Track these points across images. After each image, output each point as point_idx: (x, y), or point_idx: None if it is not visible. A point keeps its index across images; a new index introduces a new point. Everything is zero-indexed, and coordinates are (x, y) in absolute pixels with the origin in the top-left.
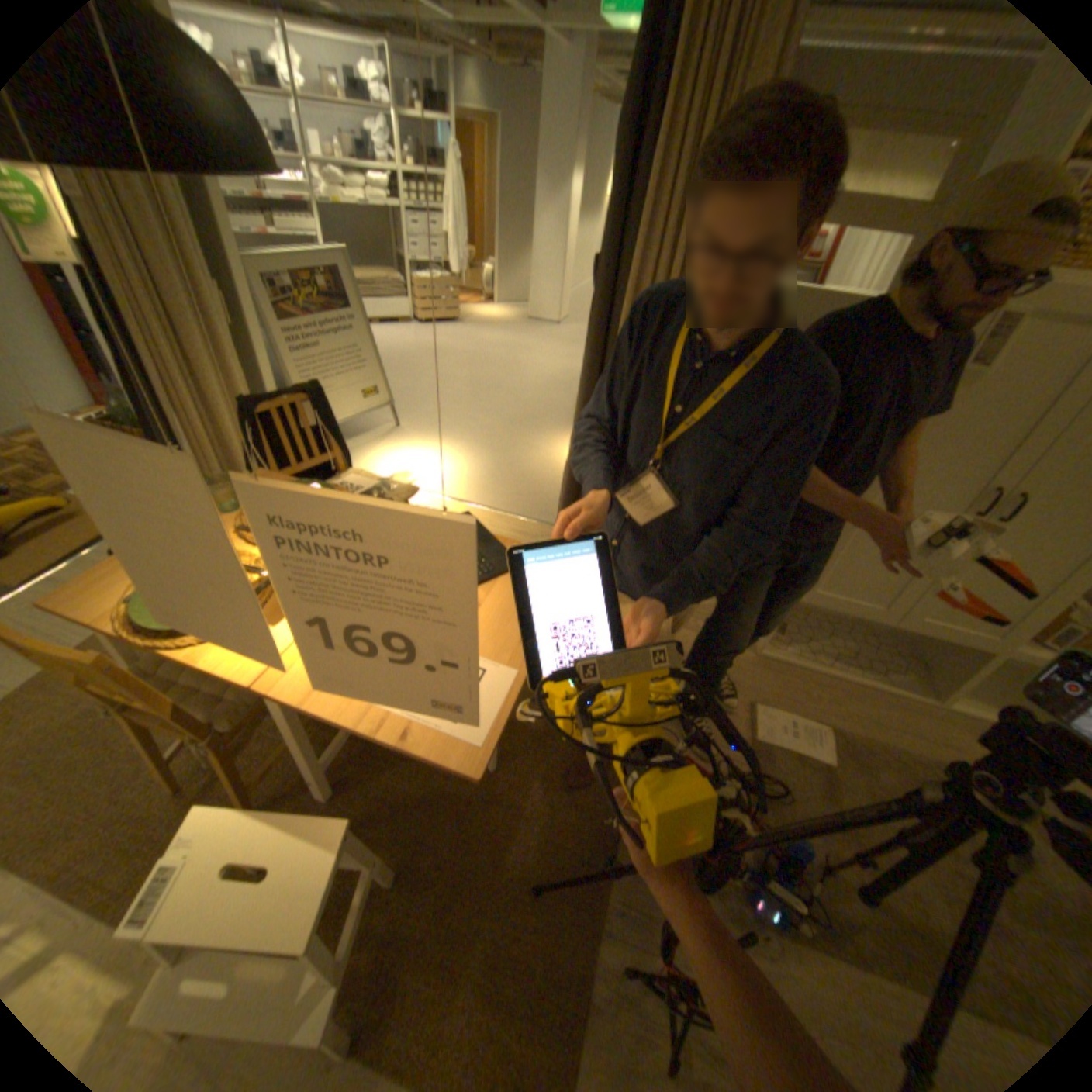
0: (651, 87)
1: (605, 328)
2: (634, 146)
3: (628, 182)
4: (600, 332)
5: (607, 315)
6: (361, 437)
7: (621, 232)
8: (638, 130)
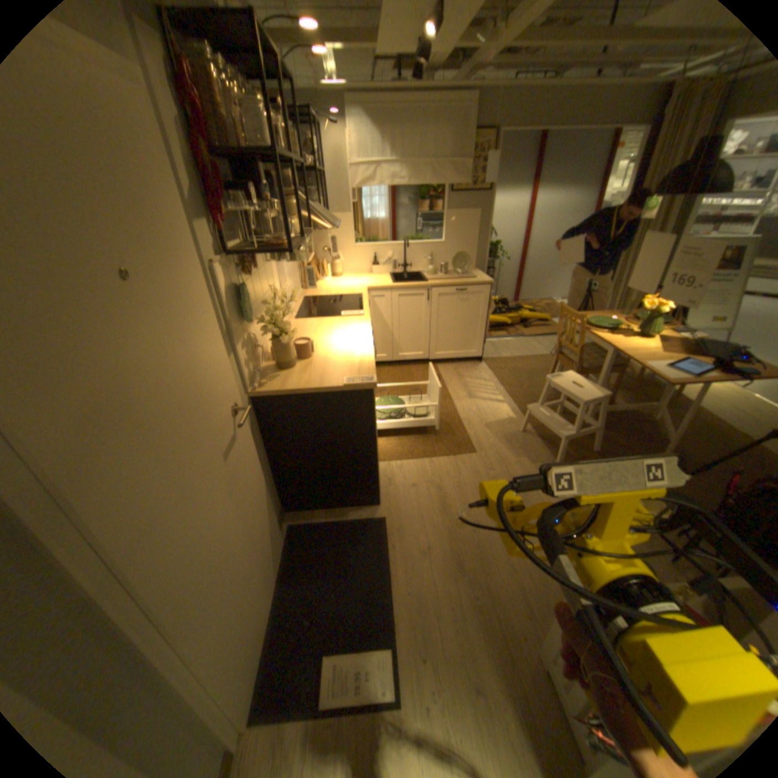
0: None
1: None
2: None
3: None
4: None
5: None
6: None
7: None
8: None
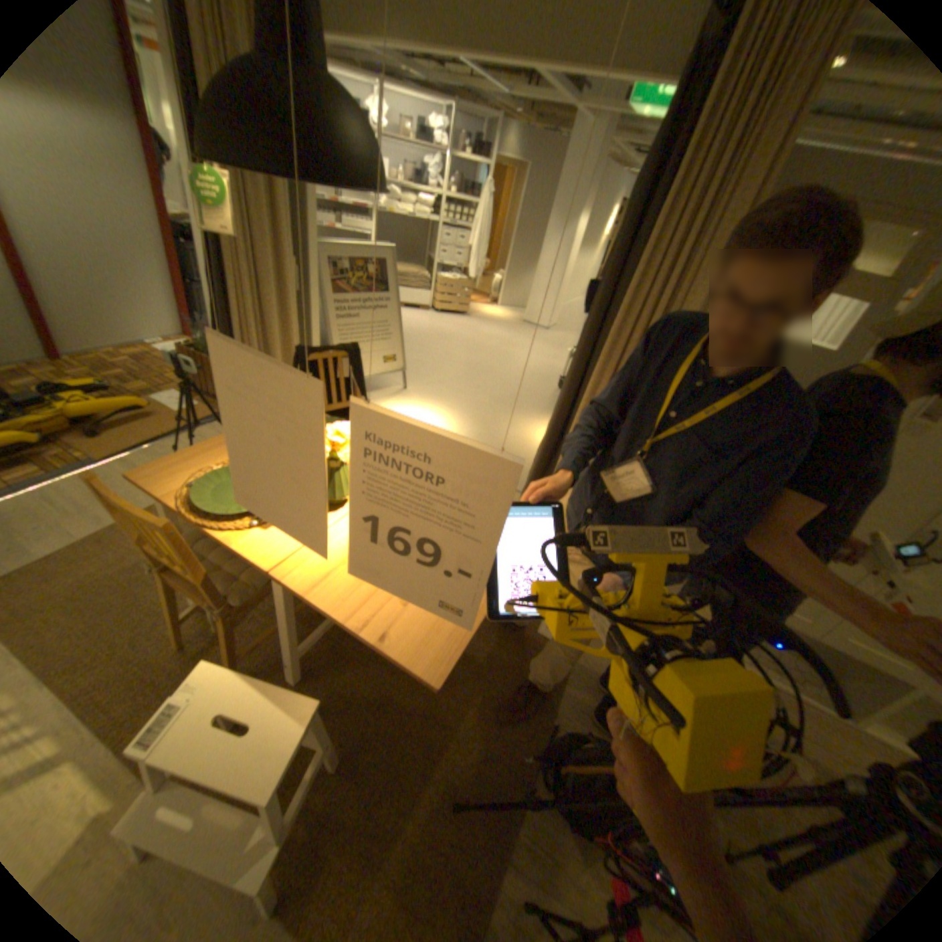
0: (666, 161)
1: (594, 338)
2: (643, 202)
3: (634, 229)
4: (590, 341)
5: (598, 329)
6: (374, 393)
7: (622, 266)
8: (649, 191)
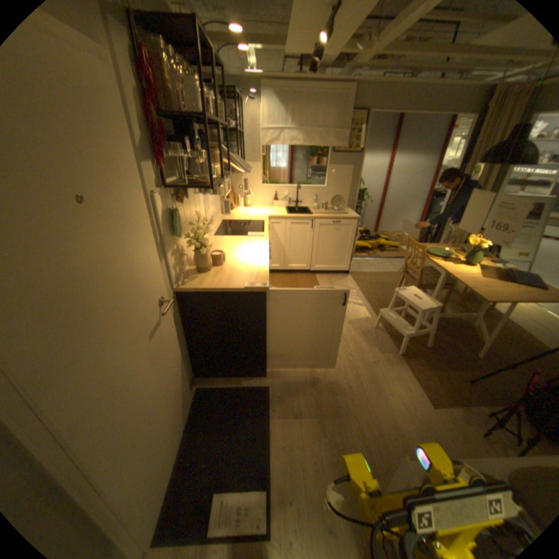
0: None
1: None
2: None
3: None
4: None
5: None
6: None
7: None
8: None
